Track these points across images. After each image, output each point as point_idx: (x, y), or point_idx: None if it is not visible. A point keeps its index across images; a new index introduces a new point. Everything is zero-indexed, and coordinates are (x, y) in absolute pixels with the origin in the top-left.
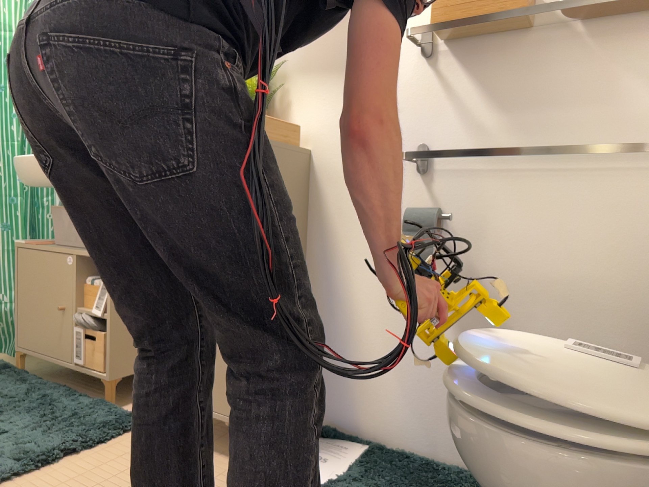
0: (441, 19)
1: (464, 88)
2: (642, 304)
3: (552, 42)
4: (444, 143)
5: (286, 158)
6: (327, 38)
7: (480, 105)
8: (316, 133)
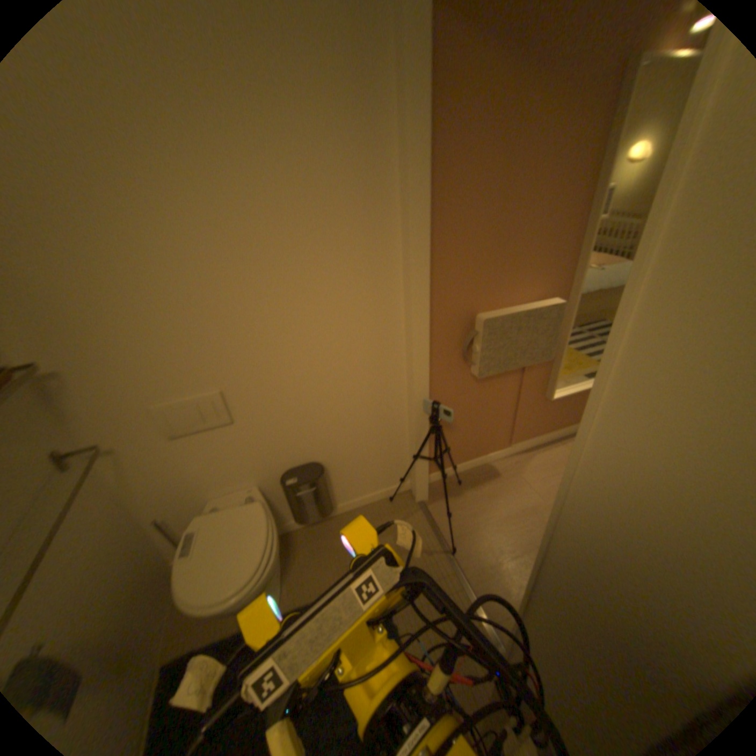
0: None
1: None
2: (108, 535)
3: None
4: None
5: None
6: None
7: None
8: None
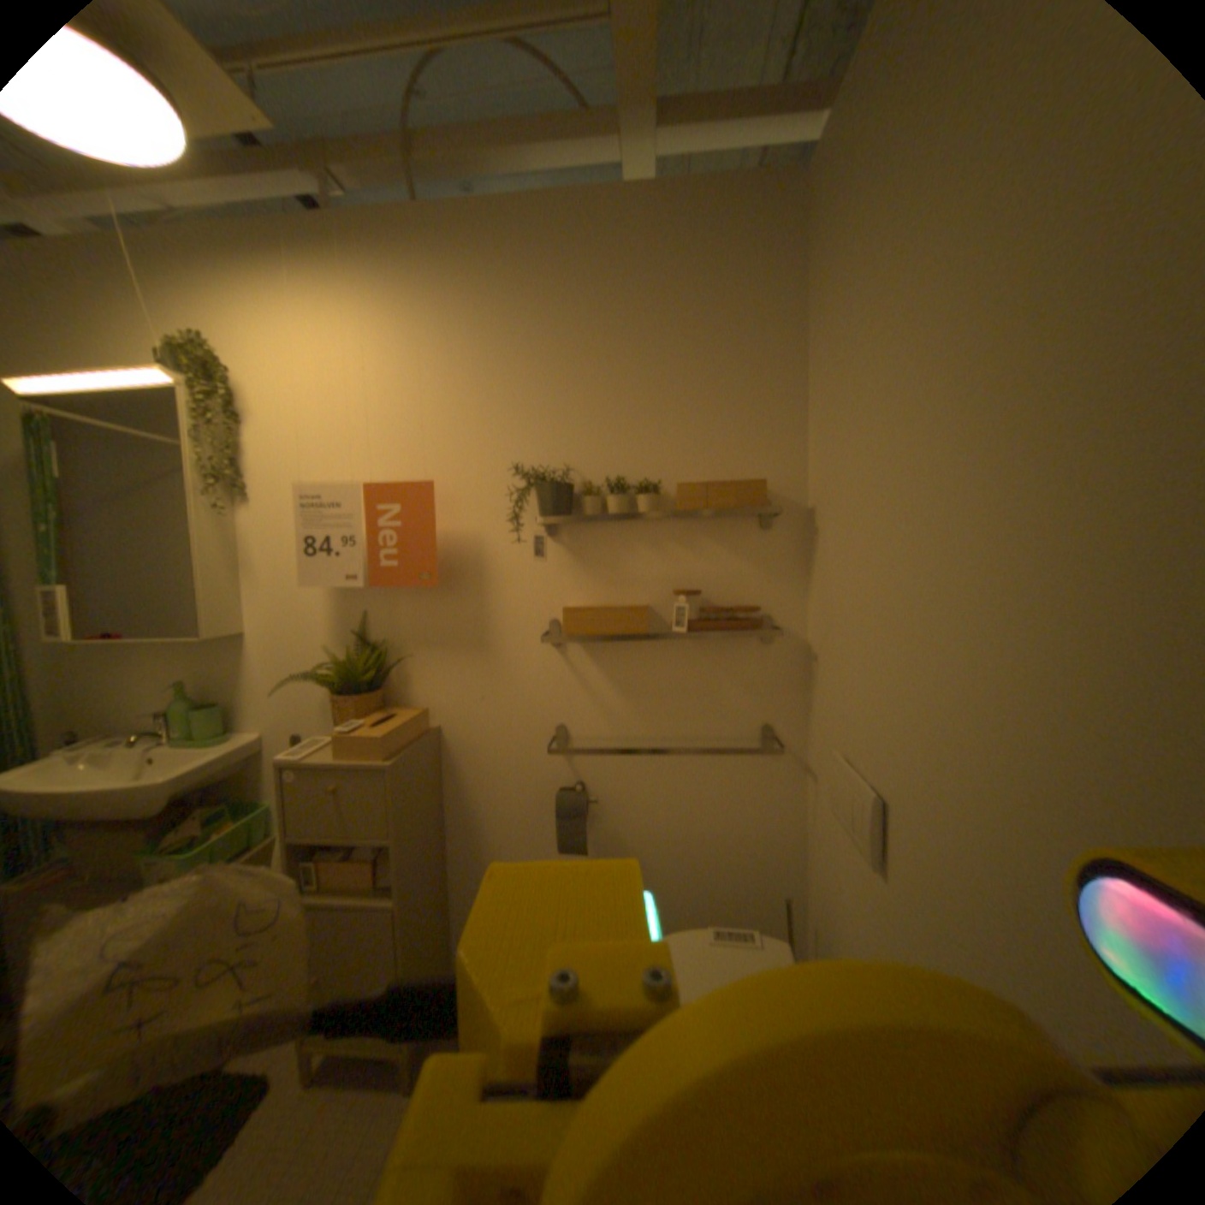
0: (570, 609)
1: (598, 674)
2: (753, 851)
3: (670, 641)
4: (584, 722)
5: (422, 754)
6: (449, 610)
7: (613, 690)
8: (445, 706)
